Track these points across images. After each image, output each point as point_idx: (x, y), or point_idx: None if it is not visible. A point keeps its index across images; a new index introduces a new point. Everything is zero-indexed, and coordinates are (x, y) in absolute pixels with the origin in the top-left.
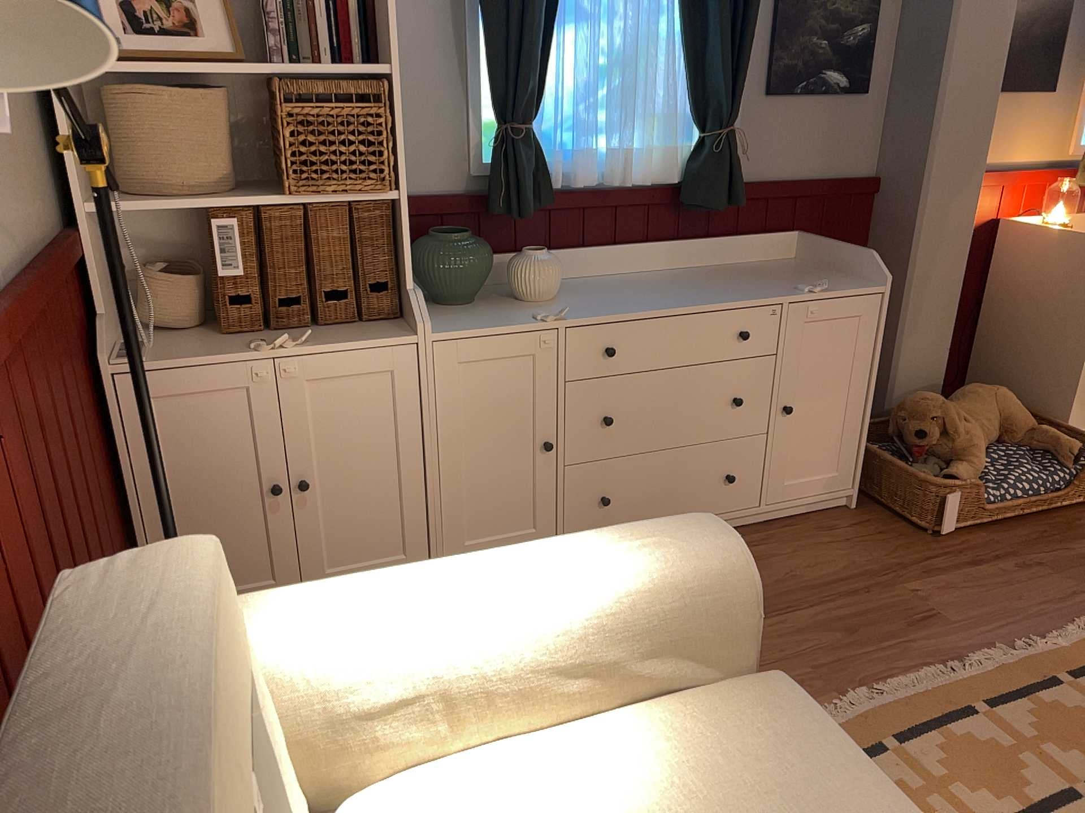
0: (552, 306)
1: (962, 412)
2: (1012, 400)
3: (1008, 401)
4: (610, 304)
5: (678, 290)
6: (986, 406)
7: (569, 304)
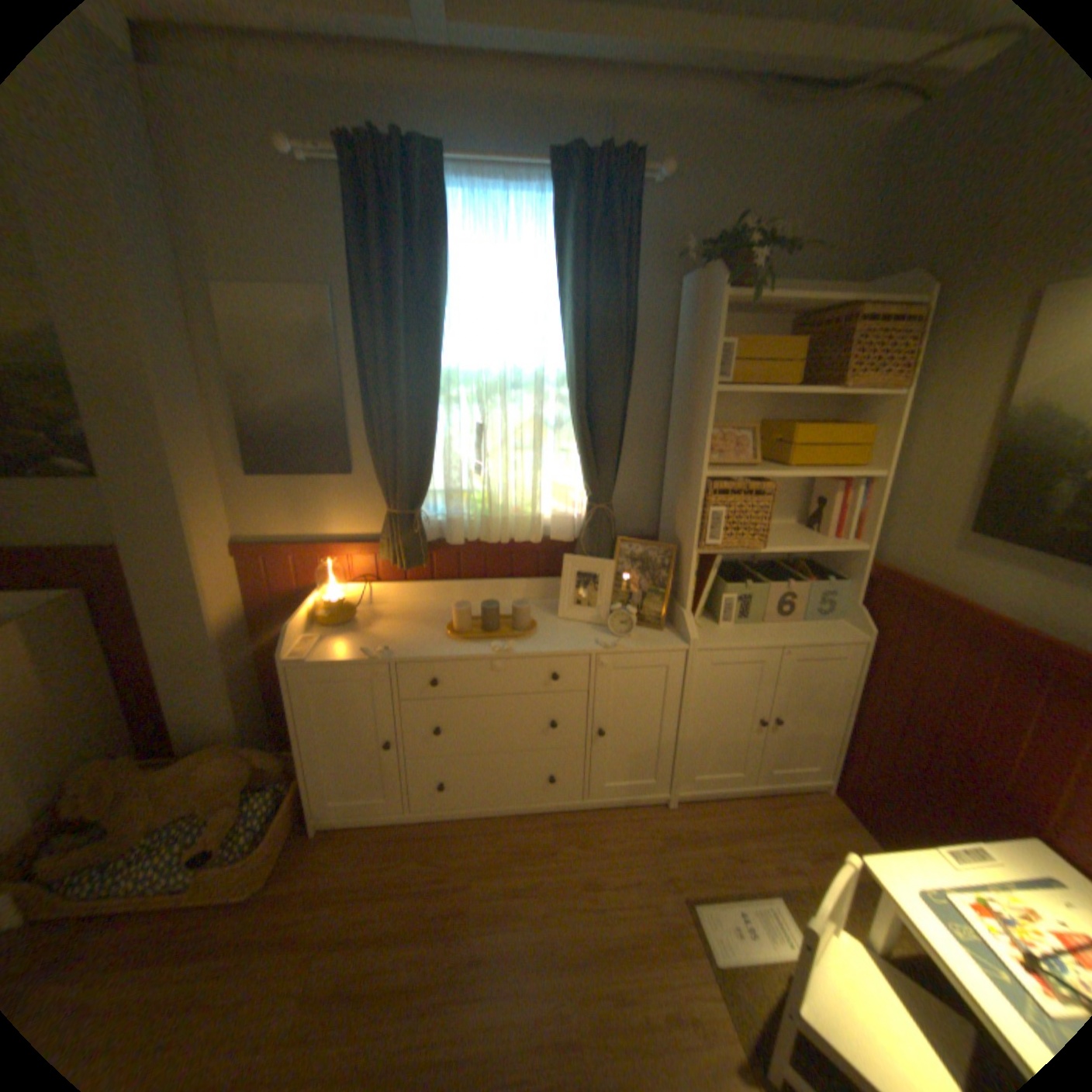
0: None
1: (151, 784)
2: (210, 778)
3: (205, 779)
4: None
5: None
6: (180, 781)
7: None
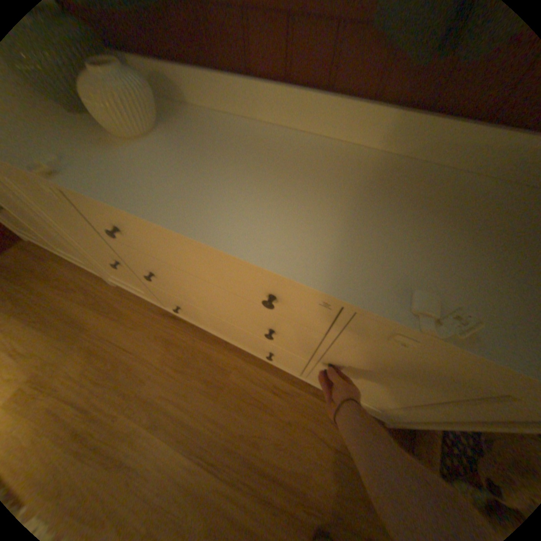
0: (112, 146)
1: None
2: None
3: None
4: (147, 172)
5: (261, 188)
6: None
7: (128, 151)
